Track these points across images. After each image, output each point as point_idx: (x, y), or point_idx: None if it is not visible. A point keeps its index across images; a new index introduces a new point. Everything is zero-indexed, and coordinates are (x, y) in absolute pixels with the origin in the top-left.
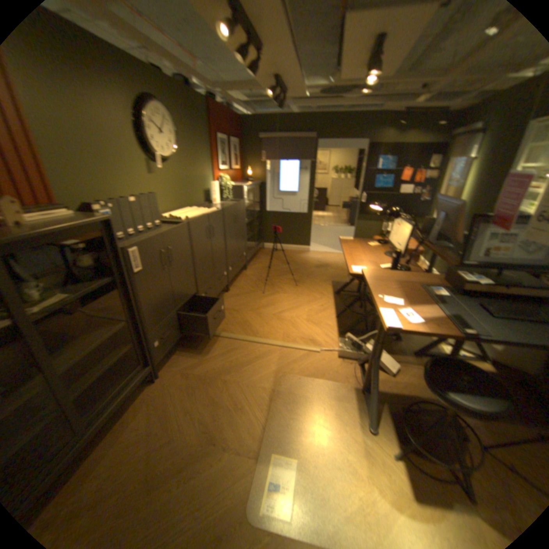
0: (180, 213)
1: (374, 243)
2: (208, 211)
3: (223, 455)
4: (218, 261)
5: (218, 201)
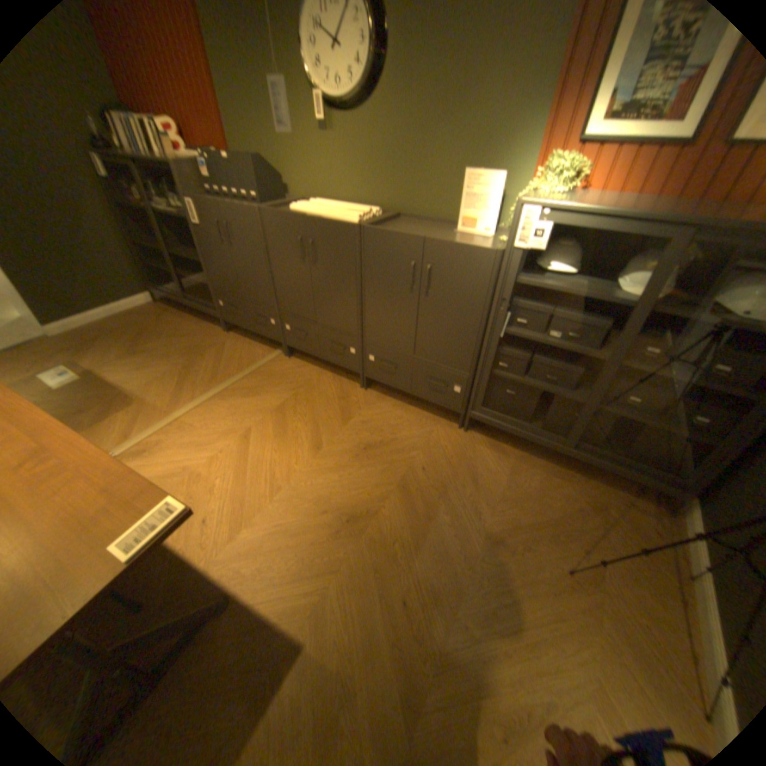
0: (313, 205)
1: None
2: (336, 218)
3: (116, 358)
4: (333, 316)
5: (486, 234)
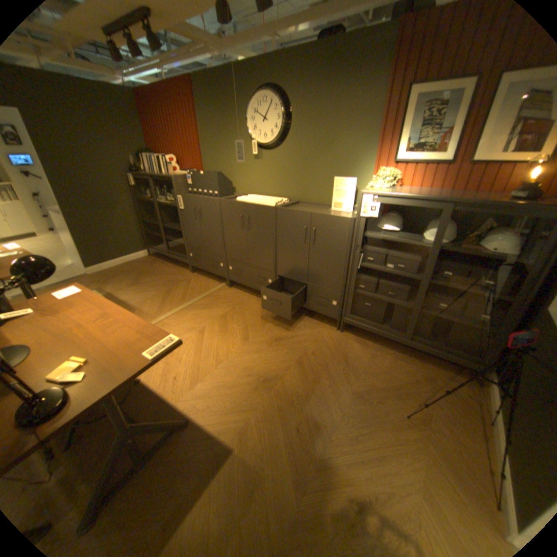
0: (249, 197)
1: (67, 373)
2: (262, 204)
3: (125, 286)
4: (258, 259)
5: (347, 211)
